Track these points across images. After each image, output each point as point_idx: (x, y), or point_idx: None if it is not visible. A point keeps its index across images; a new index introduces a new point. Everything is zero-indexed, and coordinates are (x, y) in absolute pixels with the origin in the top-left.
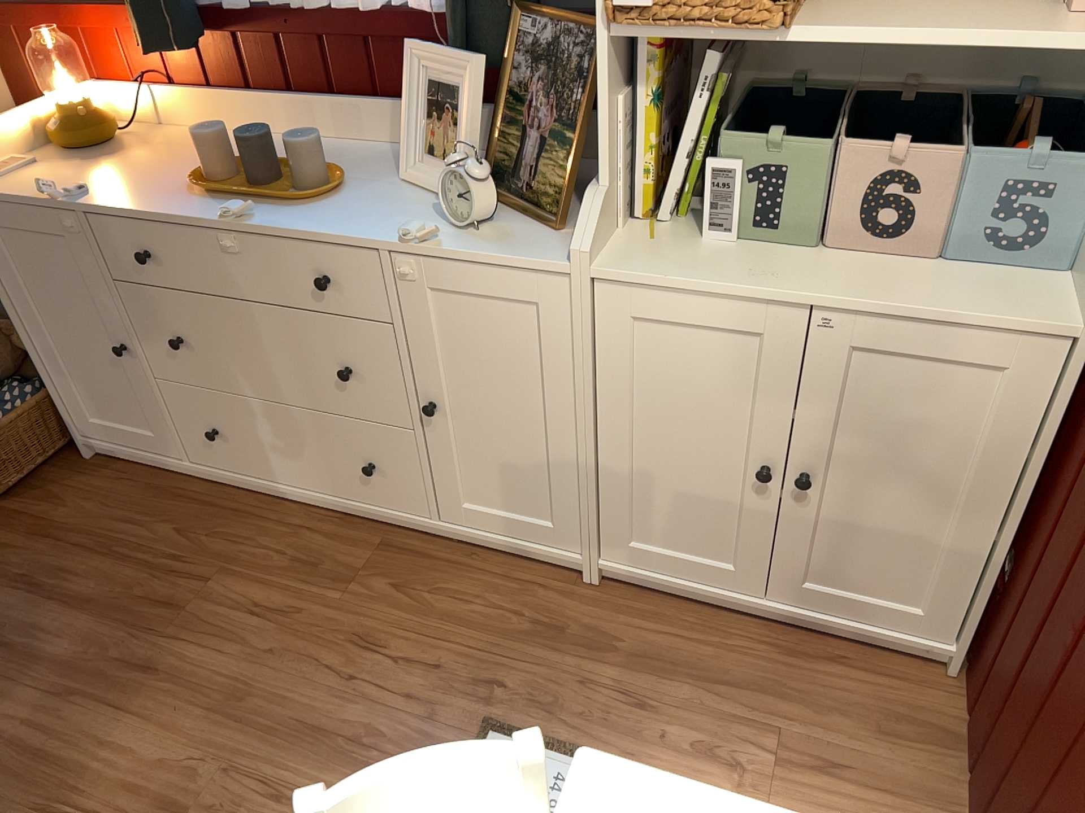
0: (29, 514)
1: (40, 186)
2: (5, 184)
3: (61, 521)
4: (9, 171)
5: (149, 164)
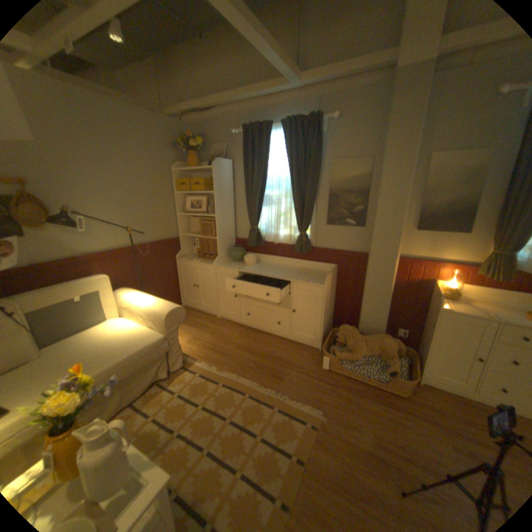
0: (424, 405)
1: (472, 313)
2: (457, 310)
3: (439, 410)
4: (450, 305)
5: (491, 309)
